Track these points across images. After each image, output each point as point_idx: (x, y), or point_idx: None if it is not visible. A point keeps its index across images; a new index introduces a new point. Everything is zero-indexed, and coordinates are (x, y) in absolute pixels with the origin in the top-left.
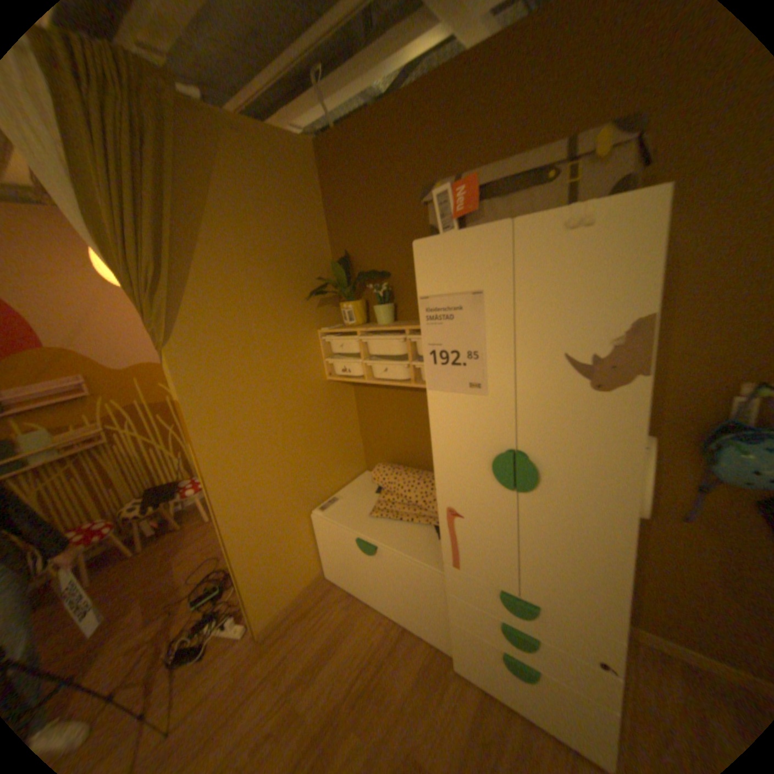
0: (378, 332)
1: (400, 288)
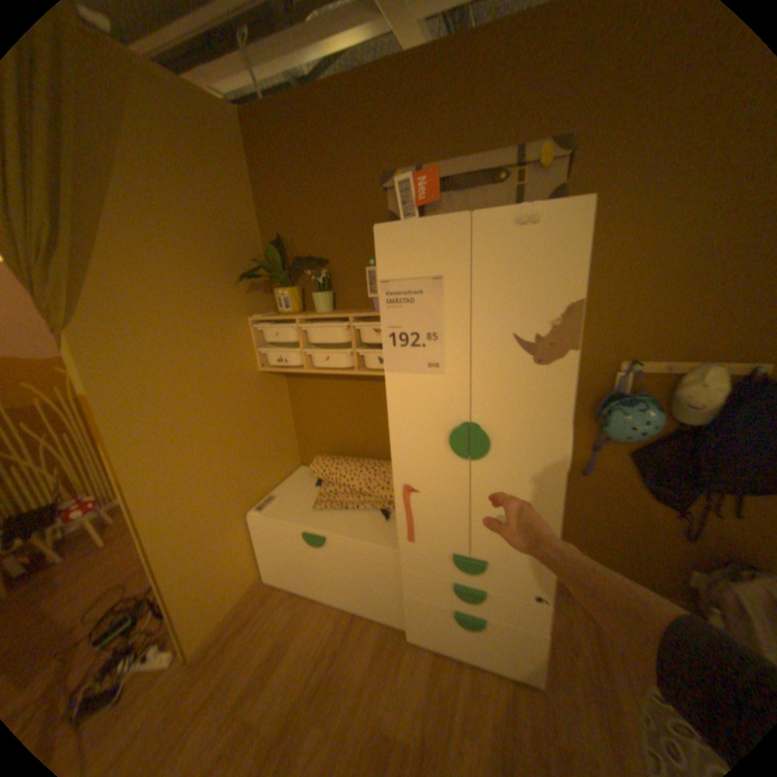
0: (319, 319)
1: (339, 276)
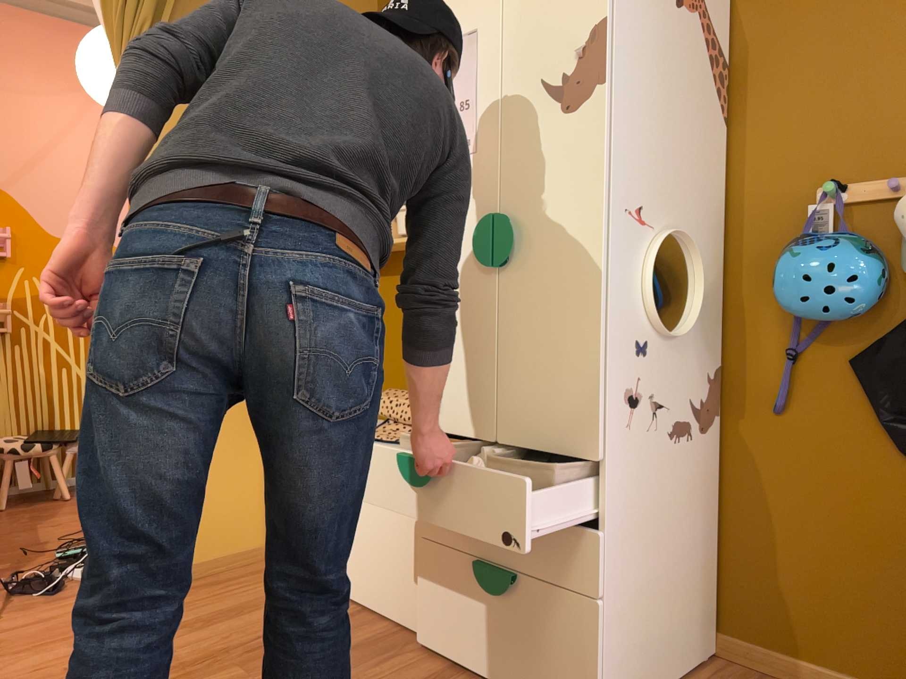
0: None
1: None
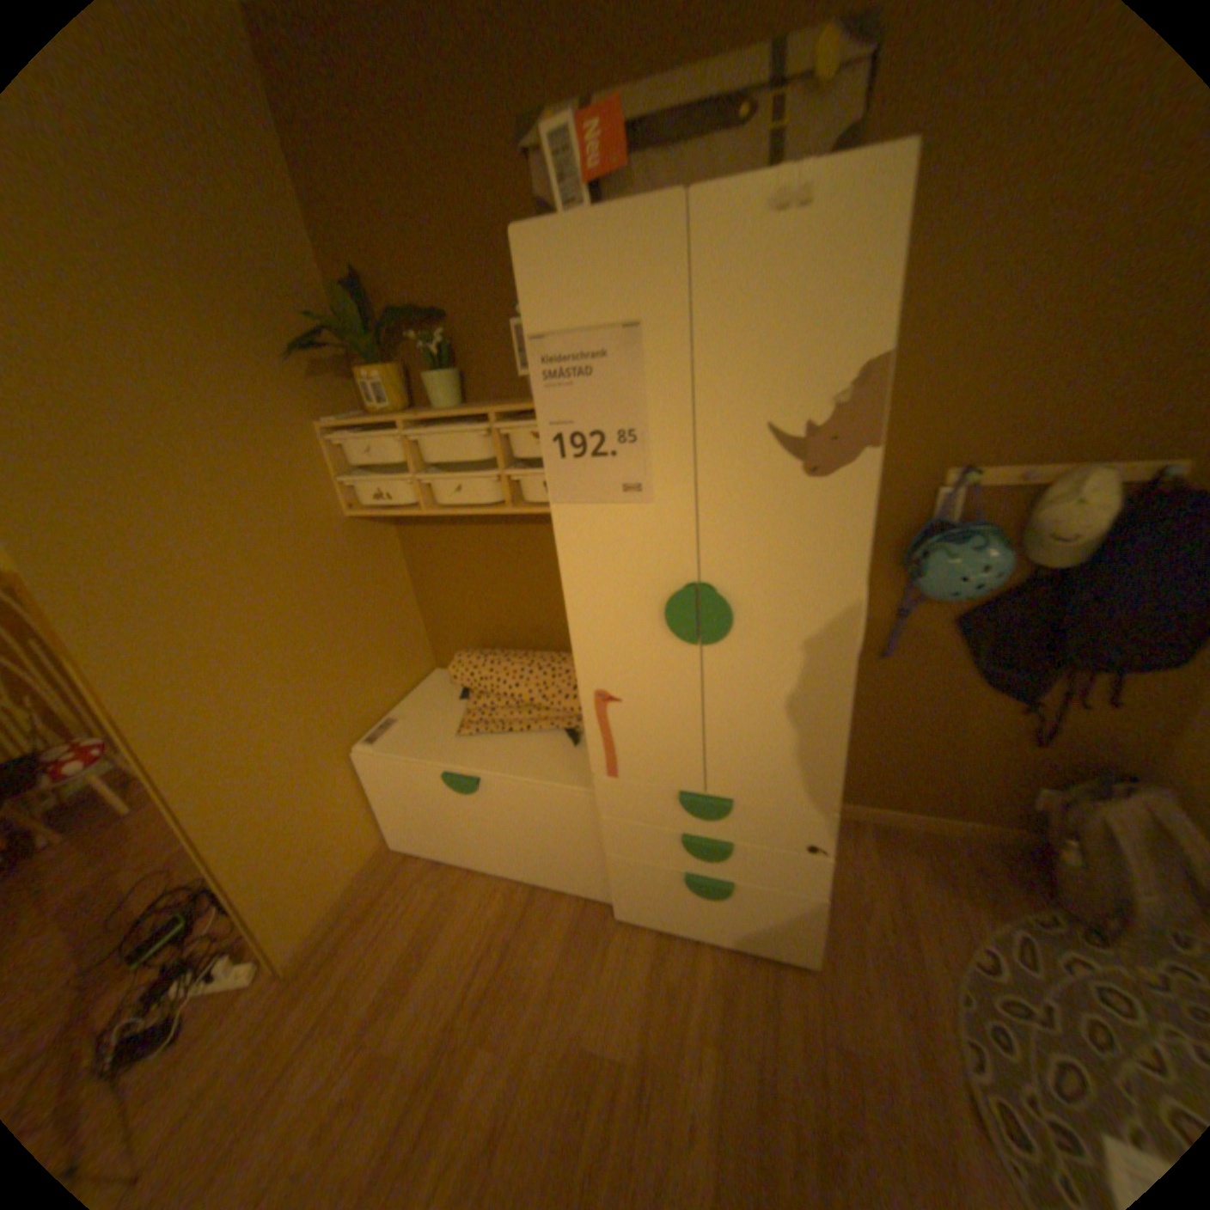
0: (437, 421)
1: (467, 341)
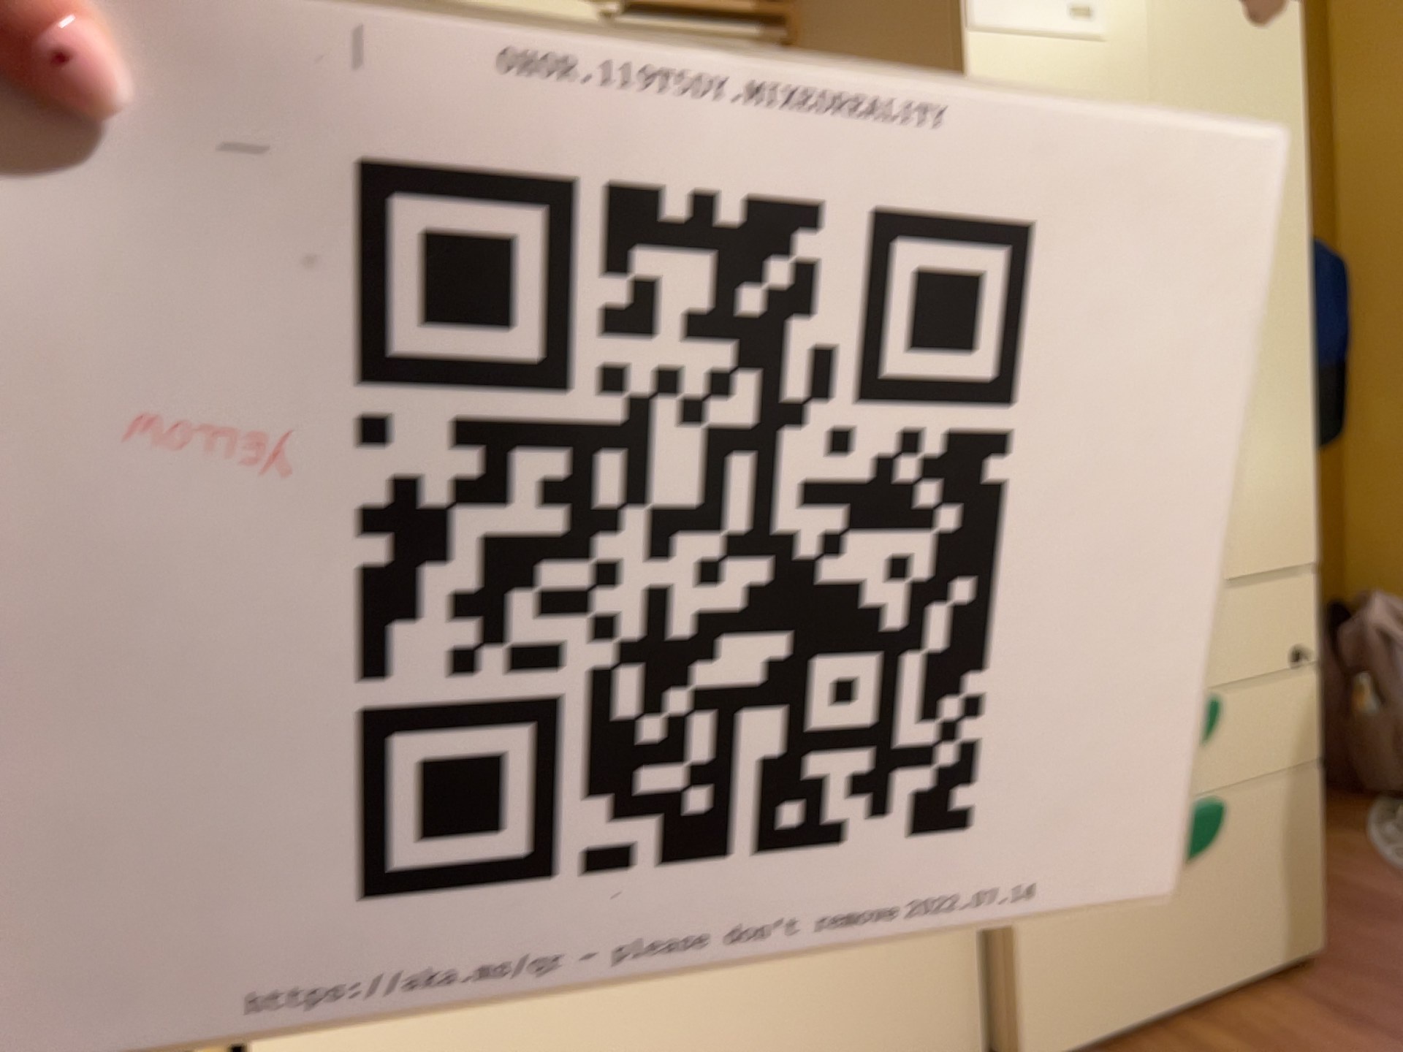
0: None
1: None
